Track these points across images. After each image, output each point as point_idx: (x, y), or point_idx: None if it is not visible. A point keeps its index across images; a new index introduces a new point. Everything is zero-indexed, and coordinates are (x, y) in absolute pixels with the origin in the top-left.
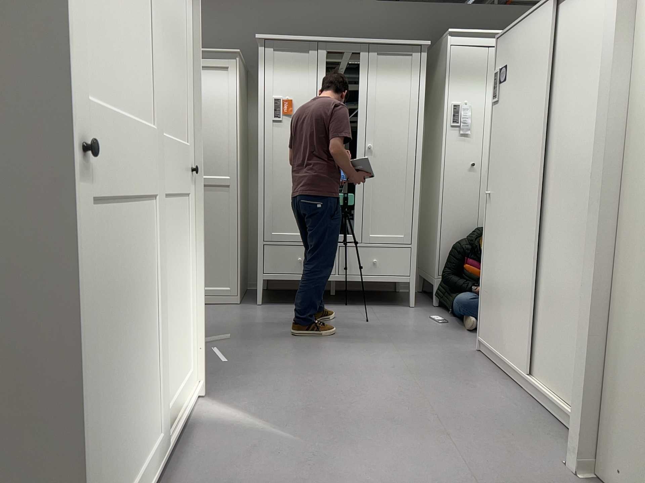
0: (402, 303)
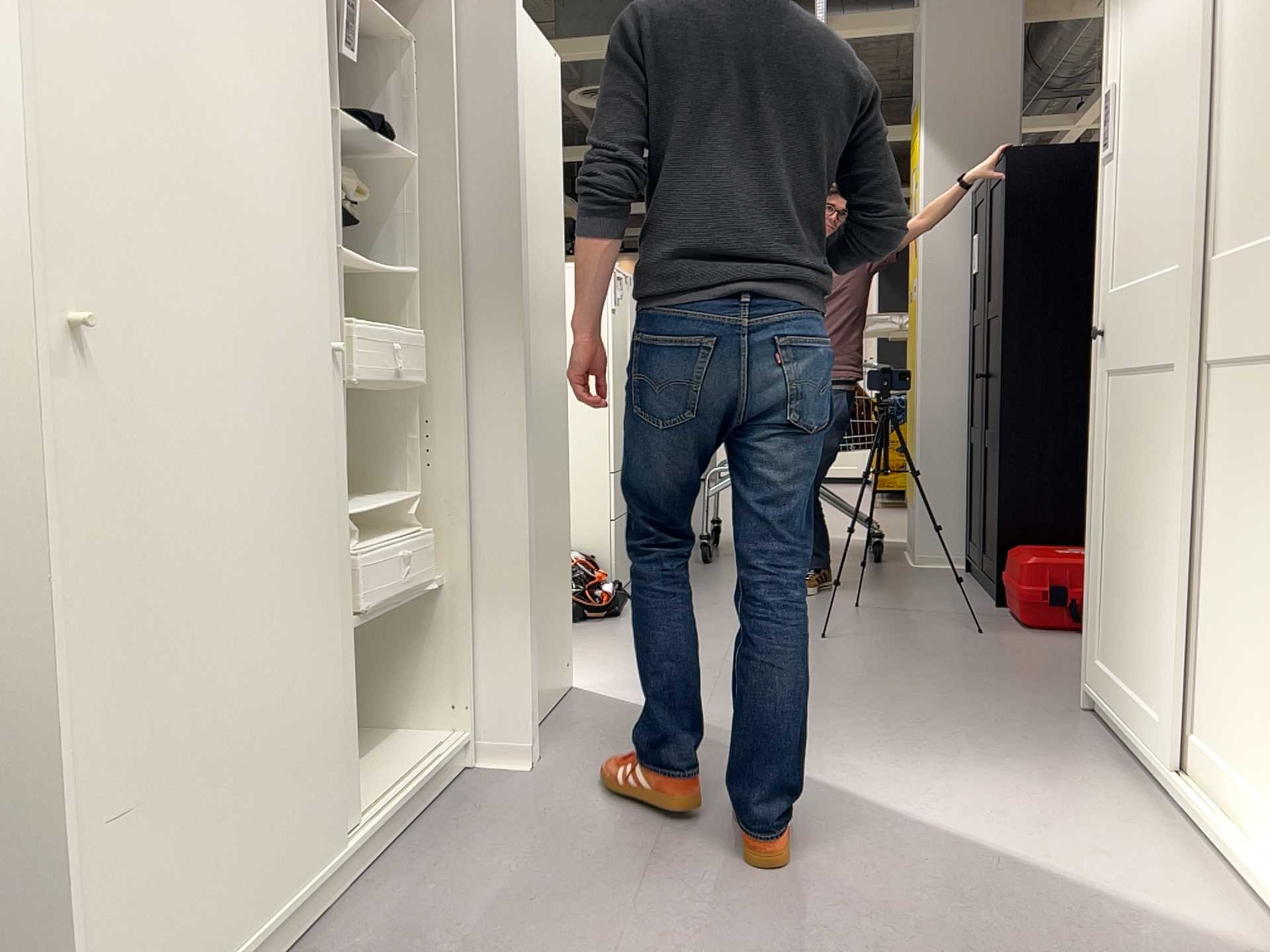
0: None
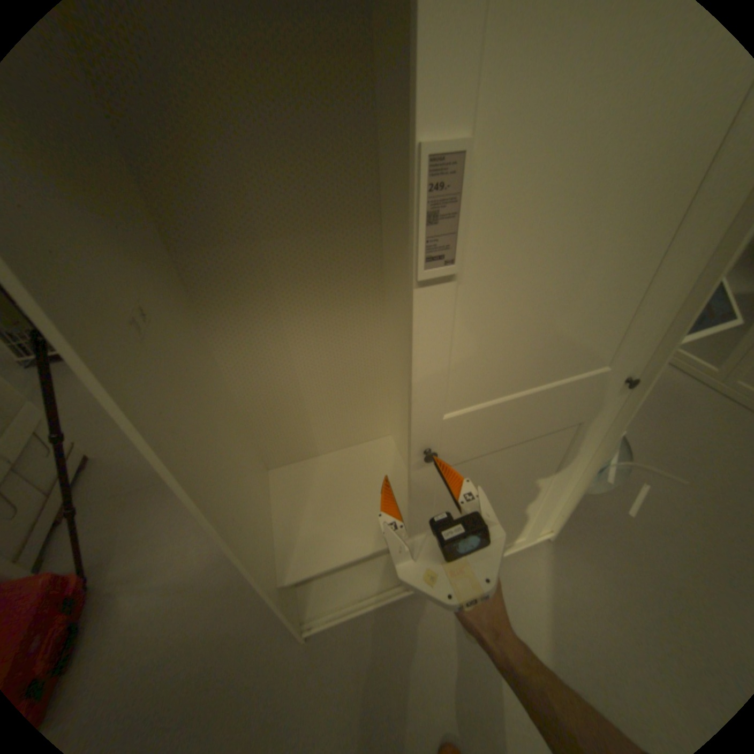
0: None
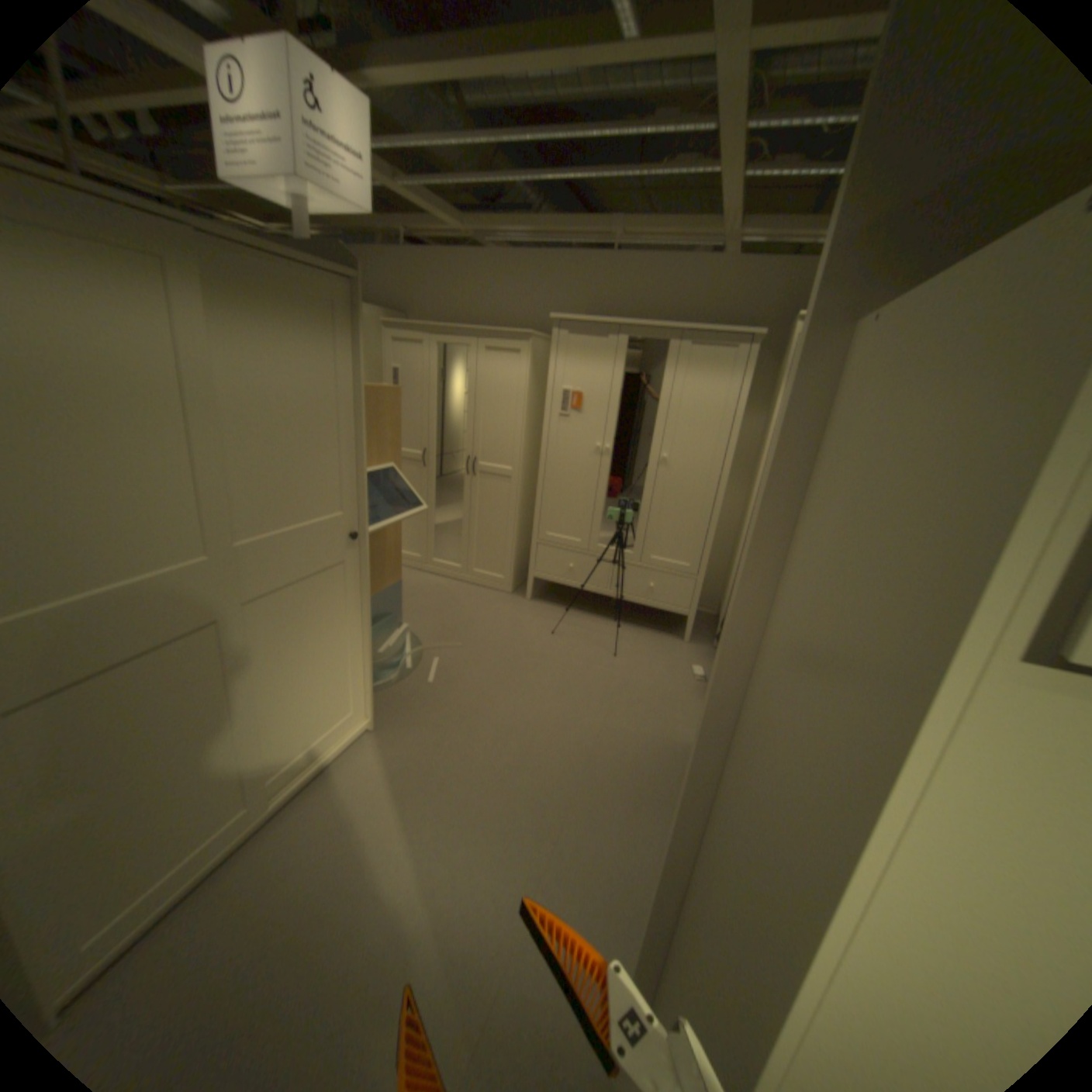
0: (681, 631)
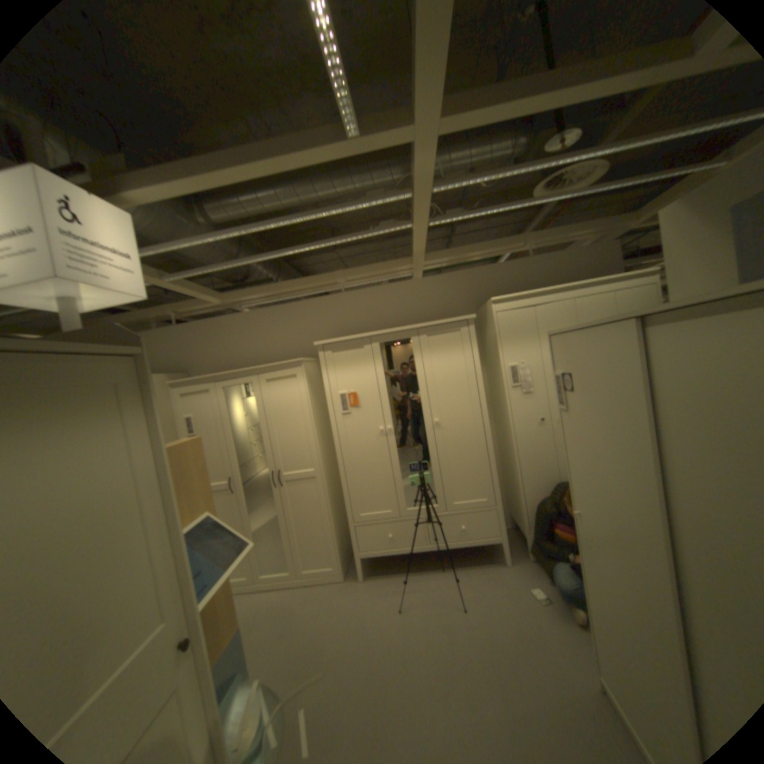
0: (498, 558)
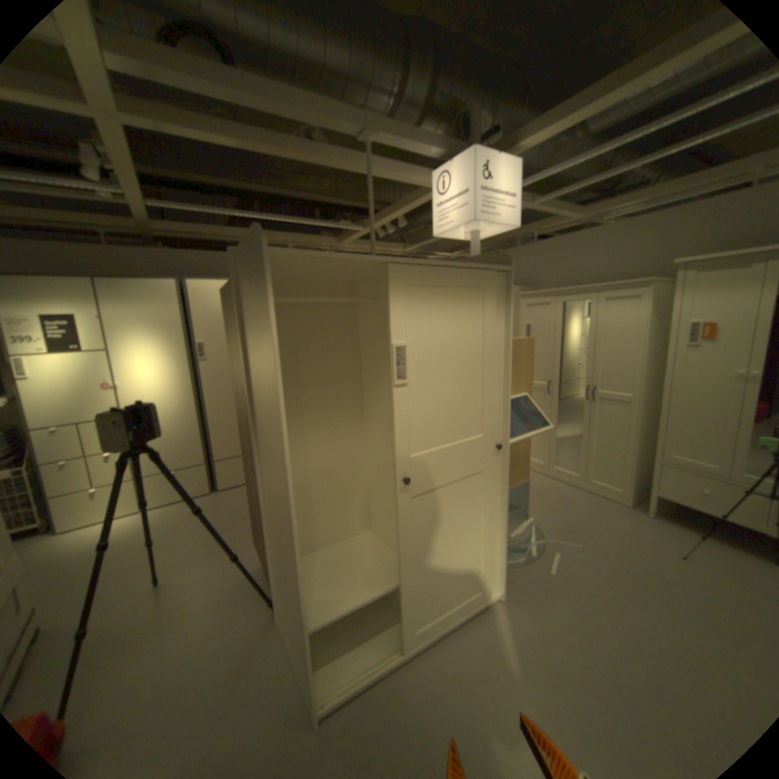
0: None
